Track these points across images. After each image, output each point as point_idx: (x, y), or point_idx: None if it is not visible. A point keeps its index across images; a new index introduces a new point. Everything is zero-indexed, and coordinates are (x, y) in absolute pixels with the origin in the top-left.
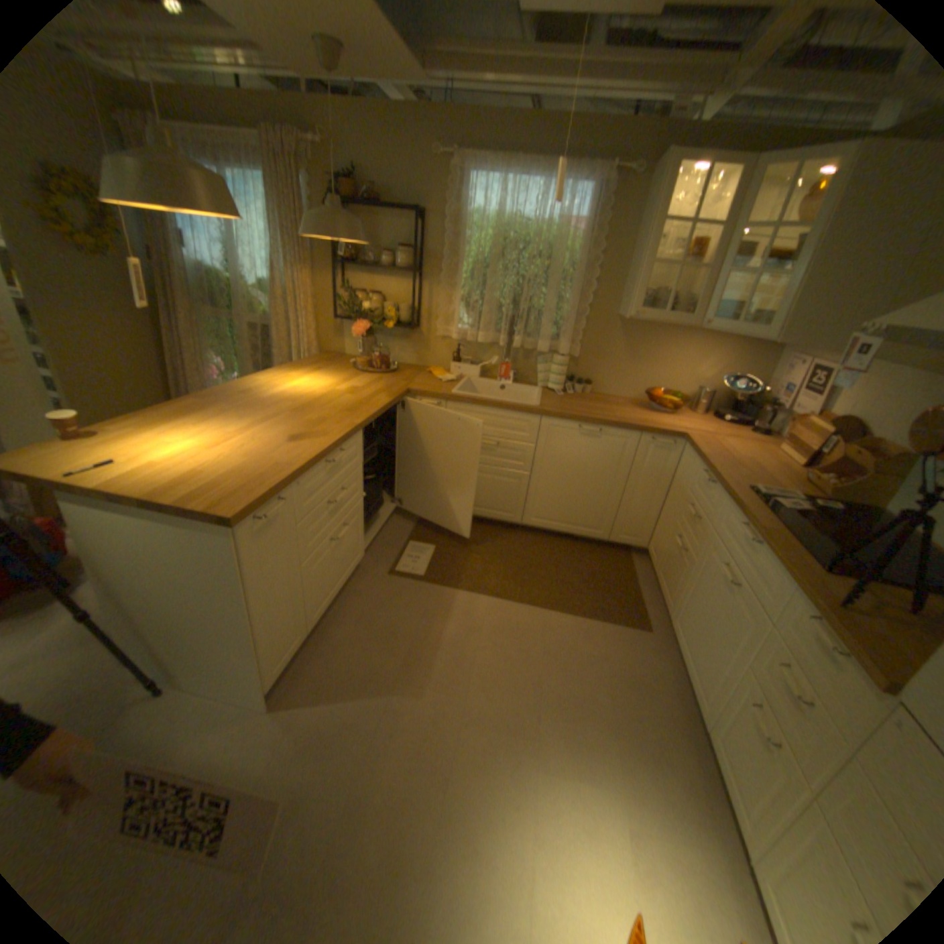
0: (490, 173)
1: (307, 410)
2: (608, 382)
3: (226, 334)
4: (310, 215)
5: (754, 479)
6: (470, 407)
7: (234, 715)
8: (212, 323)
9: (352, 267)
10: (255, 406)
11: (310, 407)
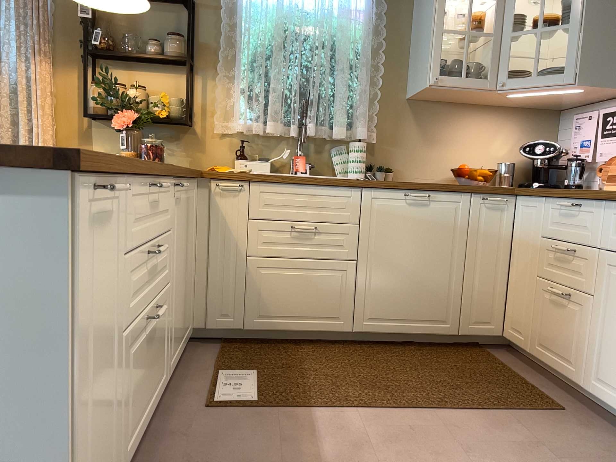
0: None
1: None
2: (409, 168)
3: None
4: None
5: None
6: (279, 186)
7: None
8: None
9: (109, 63)
10: None
11: None
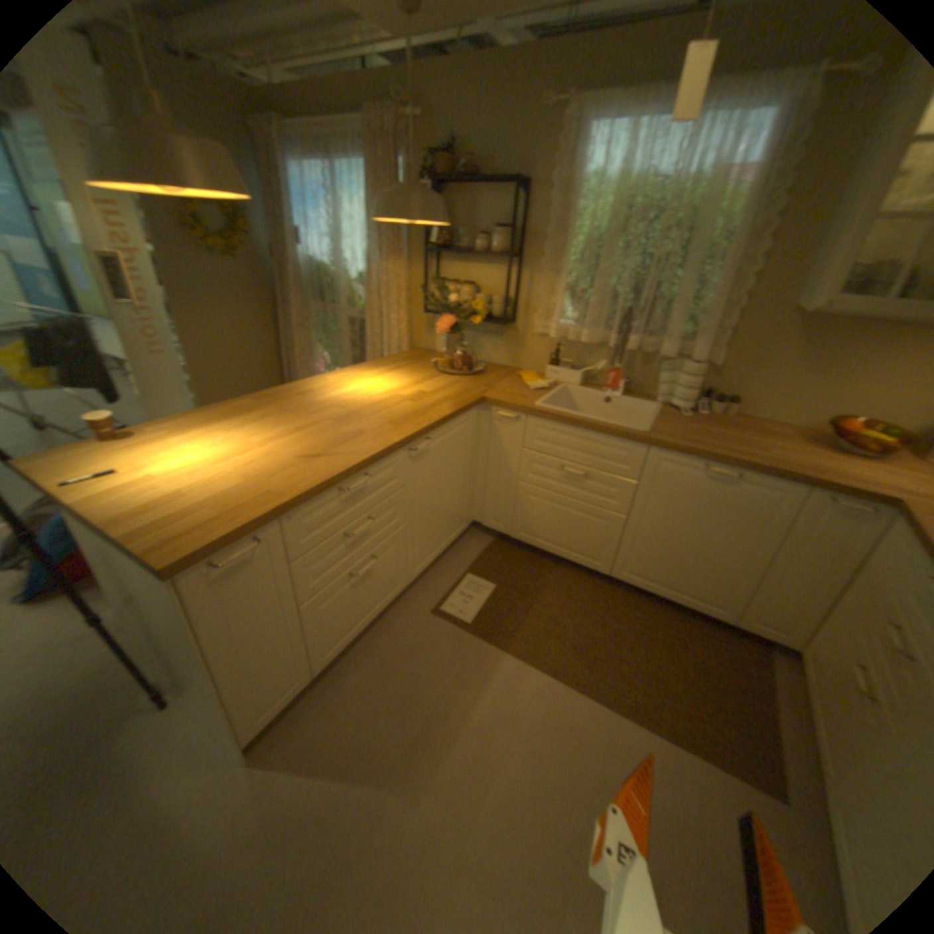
0: (617, 117)
1: (352, 419)
2: (768, 401)
3: (332, 329)
4: (381, 194)
5: None
6: (556, 425)
7: (217, 757)
8: (322, 317)
9: (448, 254)
10: (303, 410)
11: (358, 415)
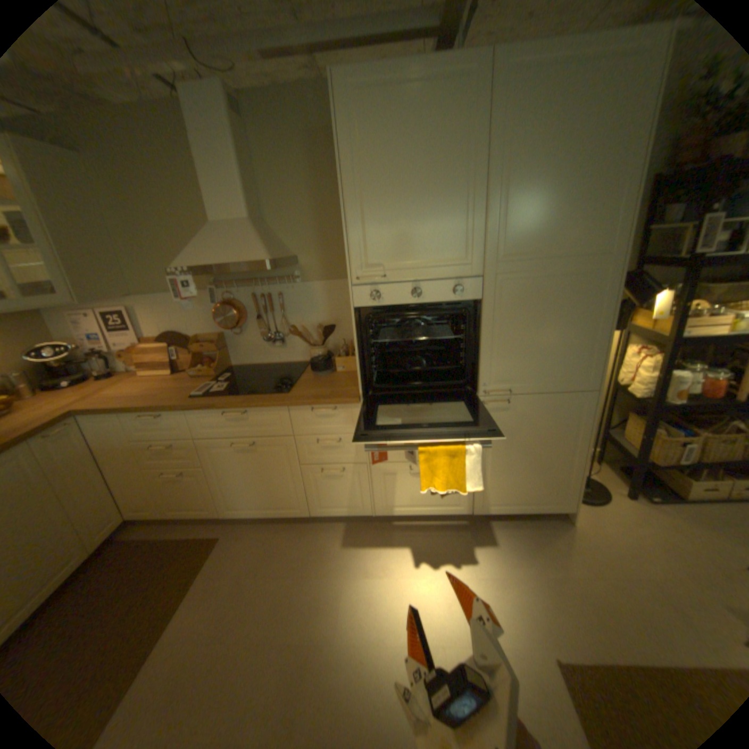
0: None
1: None
2: None
3: None
4: None
5: (178, 395)
6: None
7: None
8: None
9: None
10: None
11: None
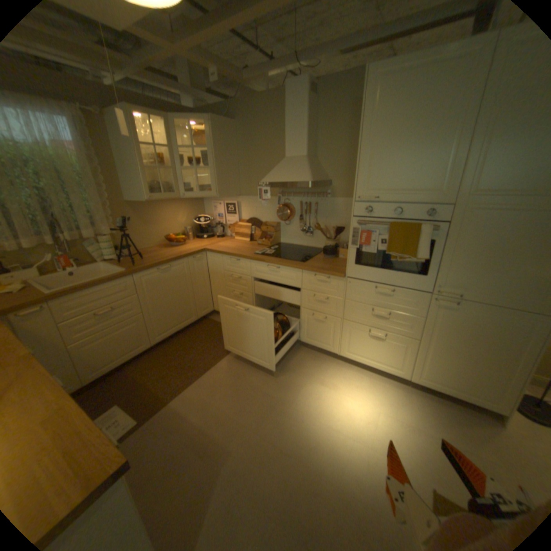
0: None
1: None
2: (139, 242)
3: None
4: None
5: (250, 252)
6: (75, 296)
7: None
8: None
9: None
10: None
11: None
